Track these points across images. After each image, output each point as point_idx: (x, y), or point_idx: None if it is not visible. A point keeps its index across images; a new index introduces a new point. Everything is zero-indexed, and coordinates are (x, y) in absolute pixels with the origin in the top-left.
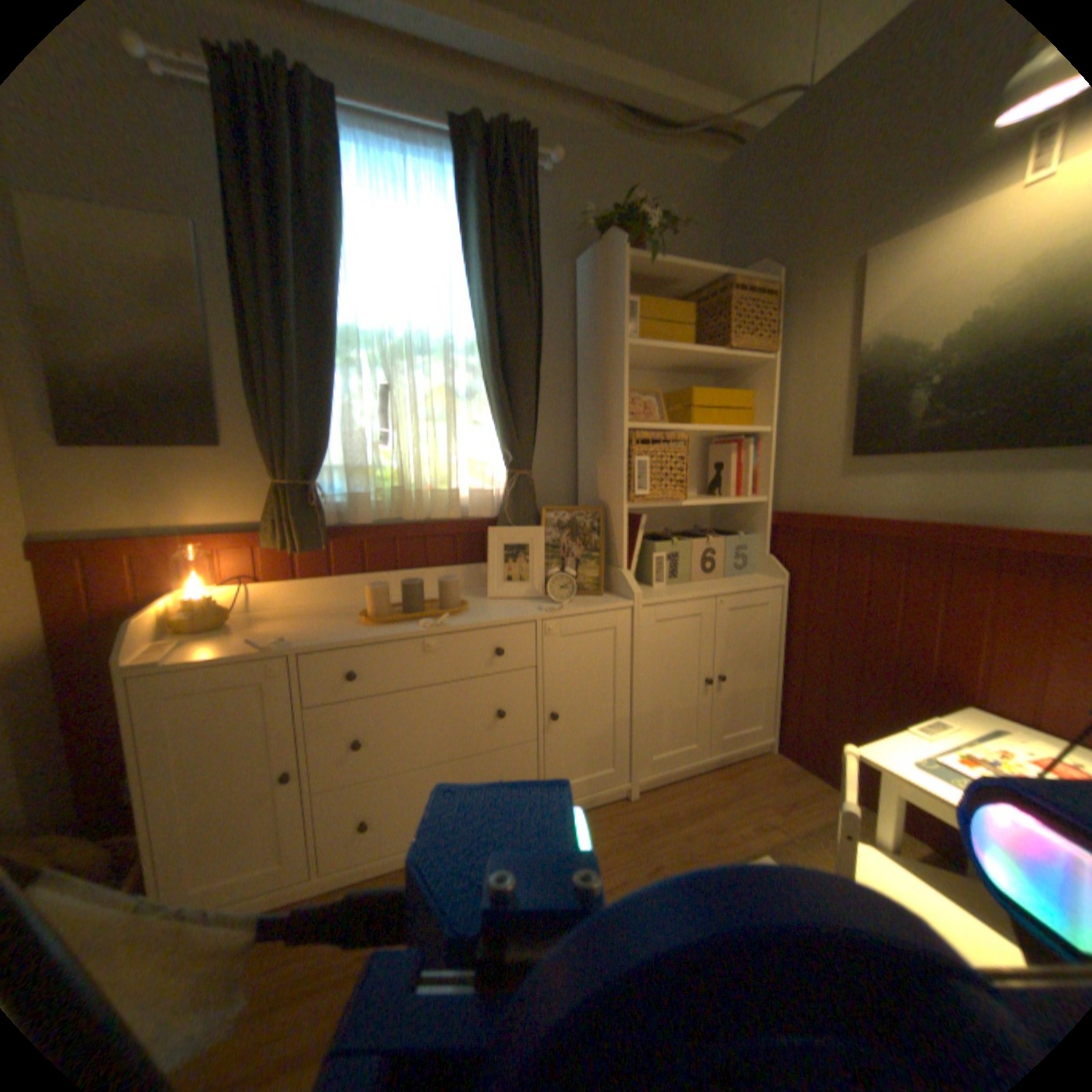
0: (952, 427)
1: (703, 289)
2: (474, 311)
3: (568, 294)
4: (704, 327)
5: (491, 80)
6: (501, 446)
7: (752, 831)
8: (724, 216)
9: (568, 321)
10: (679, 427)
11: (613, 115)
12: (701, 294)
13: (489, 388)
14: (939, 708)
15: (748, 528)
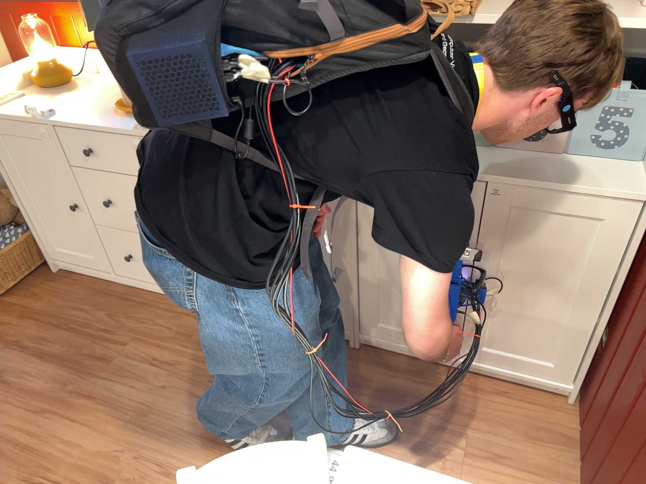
0: None
1: None
2: None
3: None
4: None
5: None
6: None
7: (413, 437)
8: None
9: None
10: None
11: None
12: None
13: None
14: None
15: None
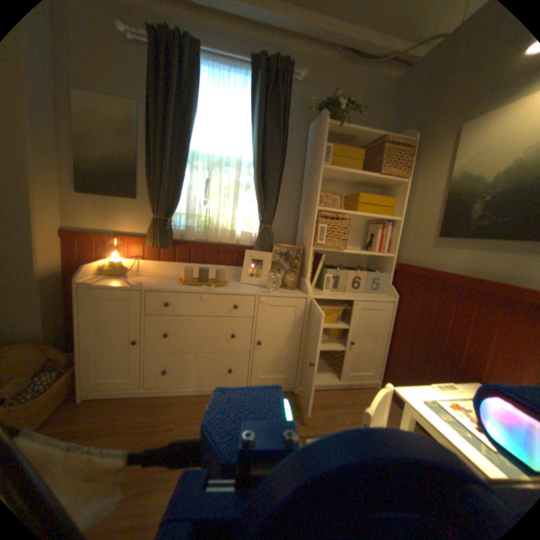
0: (493, 226)
1: (373, 142)
2: (254, 147)
3: (304, 142)
4: (371, 162)
5: (278, 36)
6: (258, 212)
7: (350, 422)
8: (396, 105)
9: (302, 155)
10: (352, 213)
11: (341, 52)
12: (373, 145)
13: (255, 184)
14: (463, 381)
15: (383, 270)
